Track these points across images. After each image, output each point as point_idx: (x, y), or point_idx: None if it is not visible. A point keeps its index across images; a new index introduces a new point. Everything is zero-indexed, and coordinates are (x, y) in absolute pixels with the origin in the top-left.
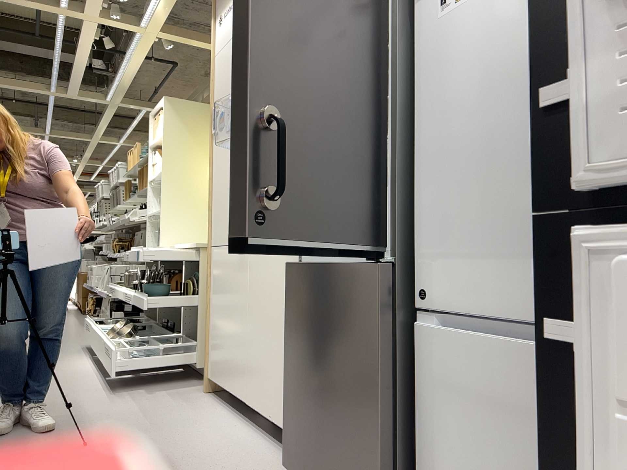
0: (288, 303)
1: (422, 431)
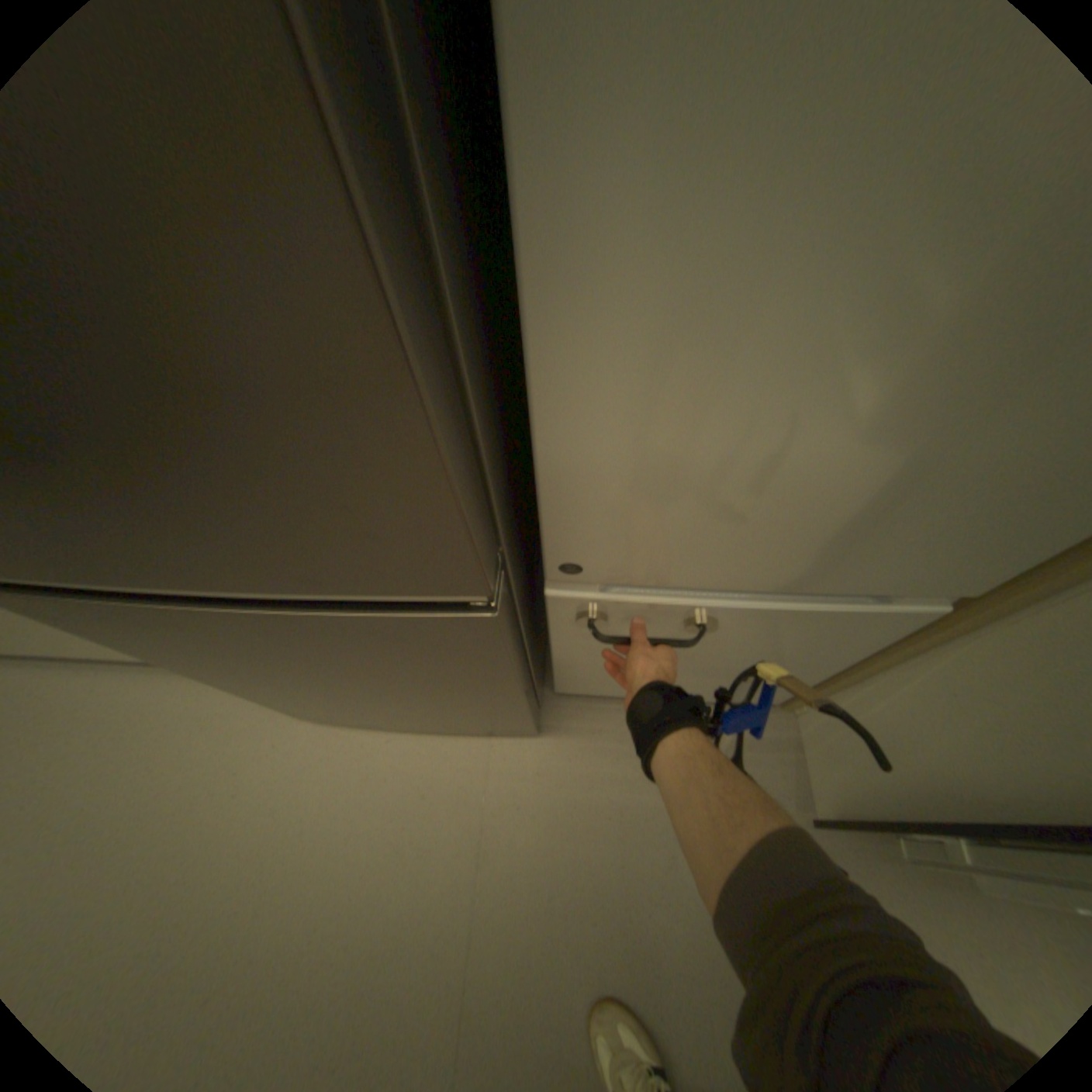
0: (92, 632)
1: (554, 651)
